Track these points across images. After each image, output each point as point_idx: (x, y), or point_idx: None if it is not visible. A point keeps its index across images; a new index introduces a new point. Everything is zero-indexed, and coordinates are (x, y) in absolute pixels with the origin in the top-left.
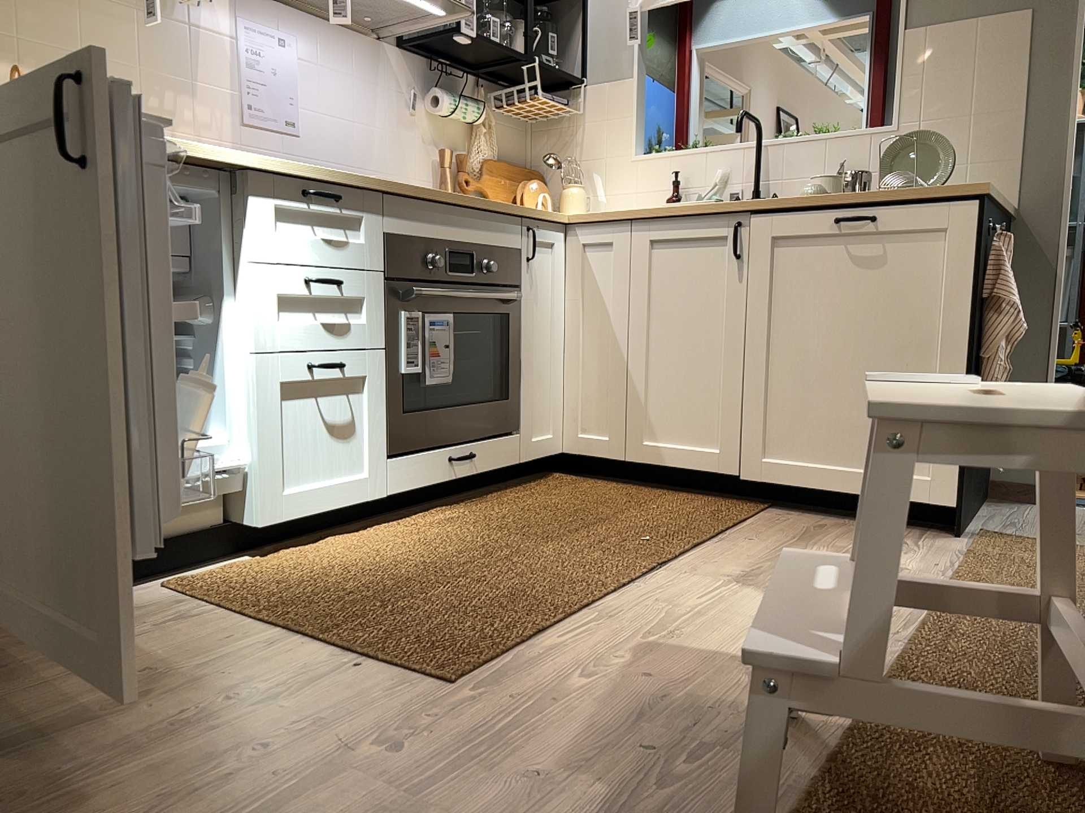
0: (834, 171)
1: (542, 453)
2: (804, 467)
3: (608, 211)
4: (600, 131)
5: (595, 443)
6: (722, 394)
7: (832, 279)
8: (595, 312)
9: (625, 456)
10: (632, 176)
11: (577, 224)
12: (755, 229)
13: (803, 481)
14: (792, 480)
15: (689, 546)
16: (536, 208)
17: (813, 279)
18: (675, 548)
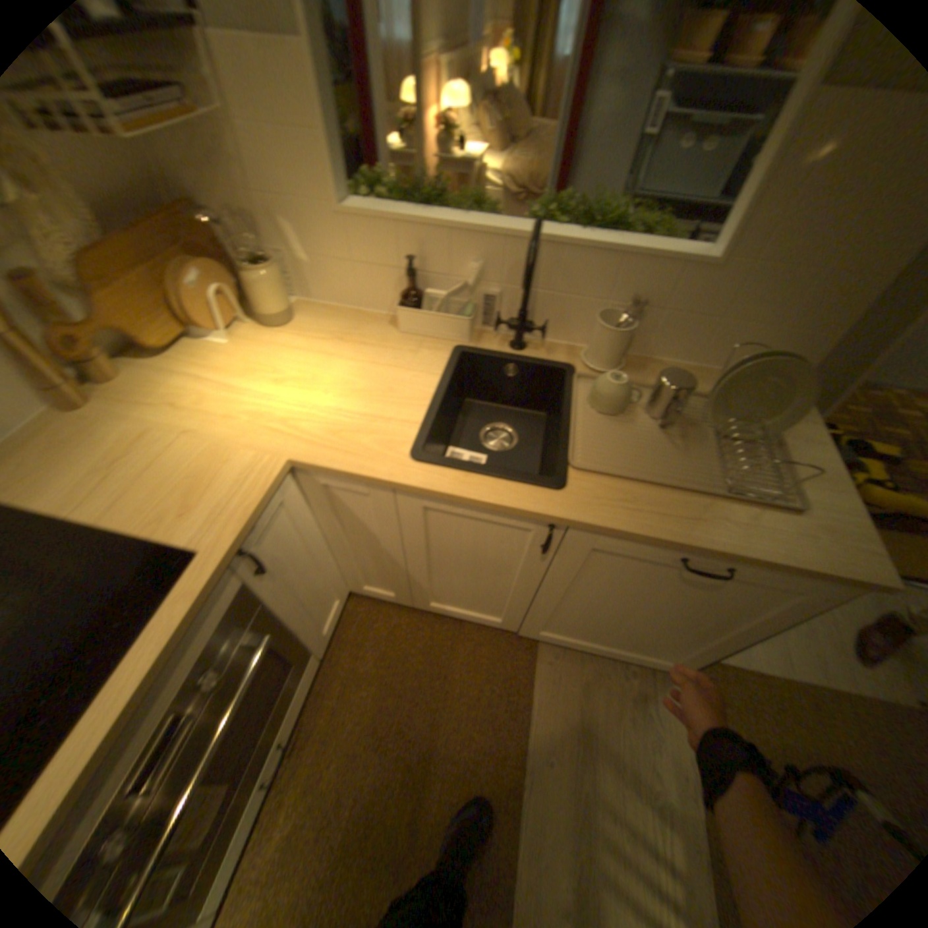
0: (623, 294)
1: (331, 626)
2: (572, 642)
3: (348, 460)
4: (257, 138)
5: (377, 595)
6: (504, 602)
7: (650, 583)
8: (355, 532)
9: (409, 606)
10: (336, 234)
11: (301, 467)
12: (571, 538)
13: (569, 646)
14: (560, 644)
15: (514, 832)
16: (234, 528)
17: (627, 578)
18: (507, 851)
